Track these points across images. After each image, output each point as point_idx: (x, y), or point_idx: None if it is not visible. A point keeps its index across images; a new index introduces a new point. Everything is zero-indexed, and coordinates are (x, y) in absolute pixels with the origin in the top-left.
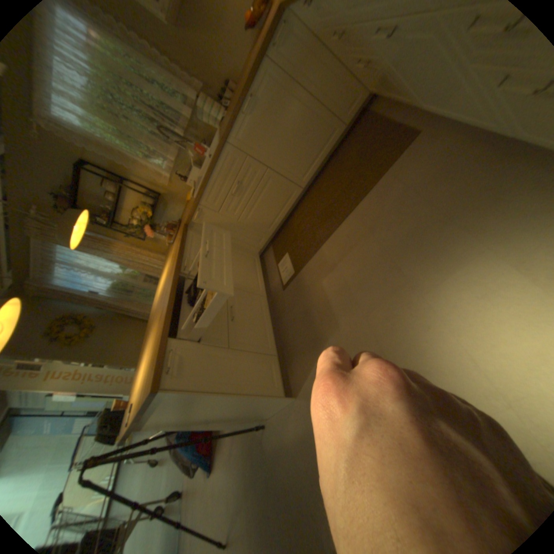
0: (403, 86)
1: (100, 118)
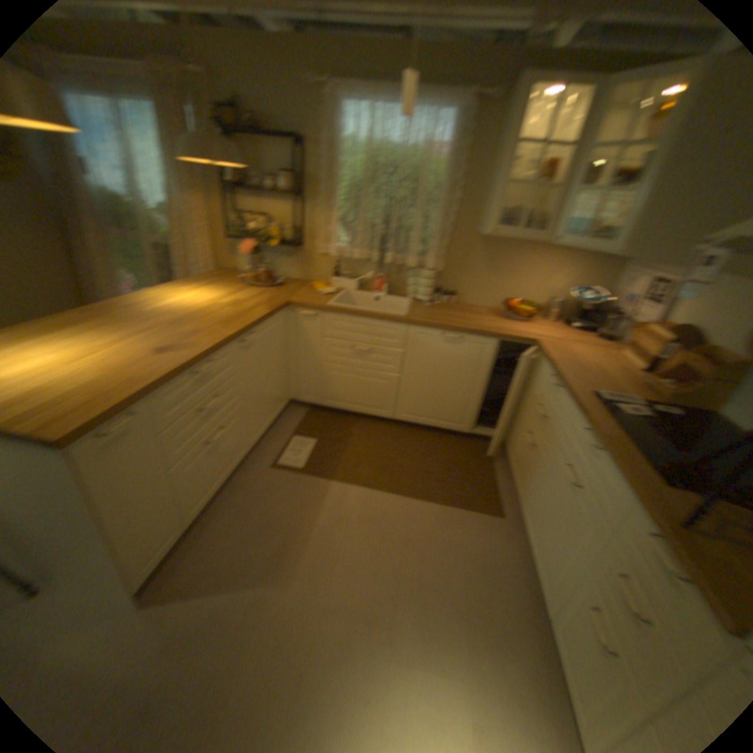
0: (531, 487)
1: (366, 161)
